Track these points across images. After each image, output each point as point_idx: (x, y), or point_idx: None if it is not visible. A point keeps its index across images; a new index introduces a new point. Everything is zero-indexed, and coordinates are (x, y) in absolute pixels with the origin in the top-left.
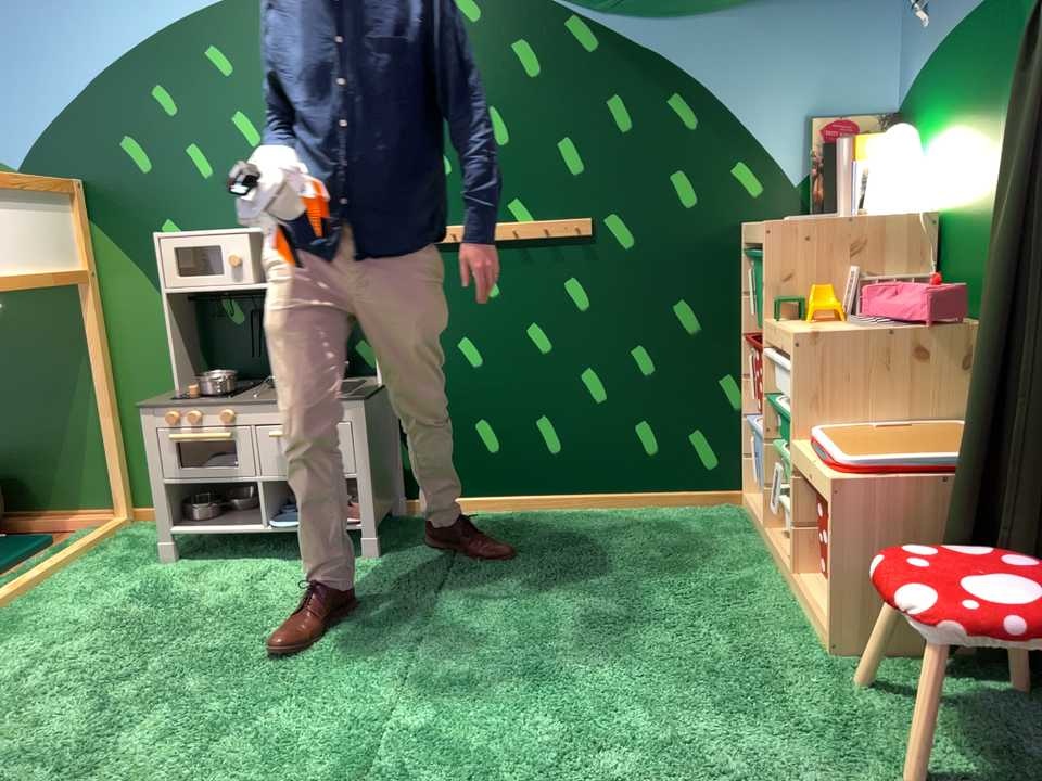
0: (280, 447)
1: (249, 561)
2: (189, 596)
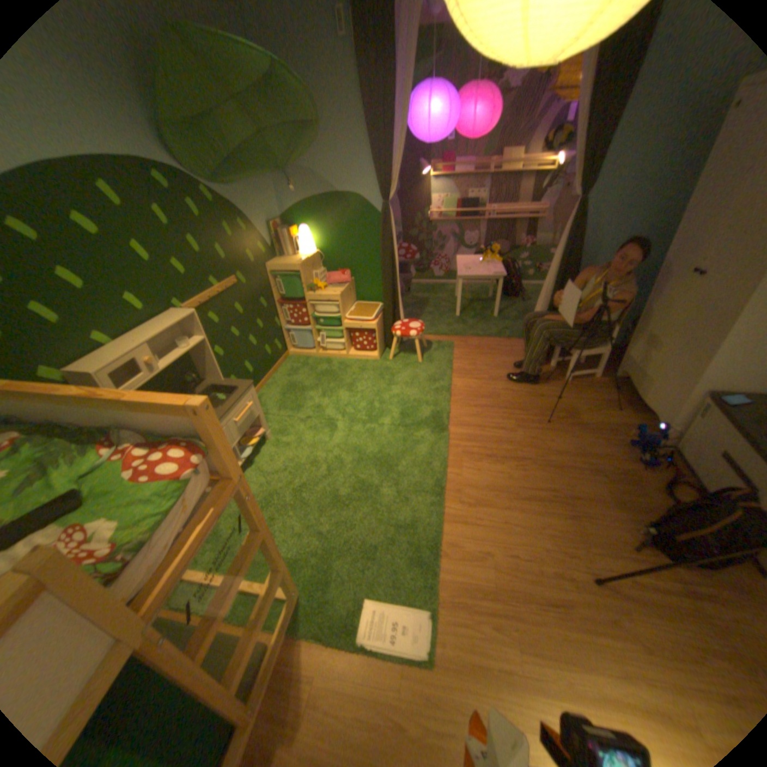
0: (236, 425)
1: None
2: (264, 496)
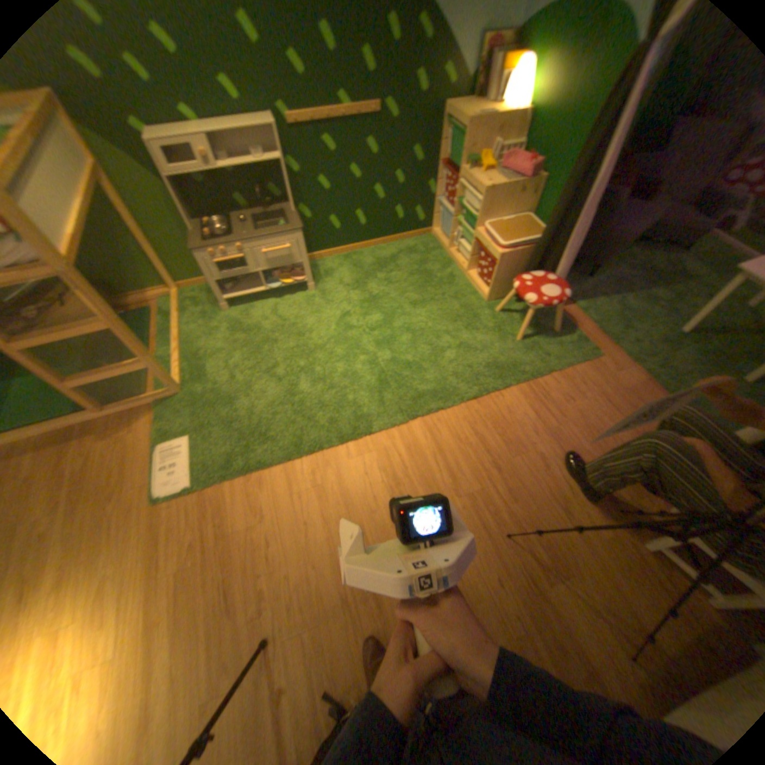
0: (265, 256)
1: (260, 302)
2: (253, 325)
